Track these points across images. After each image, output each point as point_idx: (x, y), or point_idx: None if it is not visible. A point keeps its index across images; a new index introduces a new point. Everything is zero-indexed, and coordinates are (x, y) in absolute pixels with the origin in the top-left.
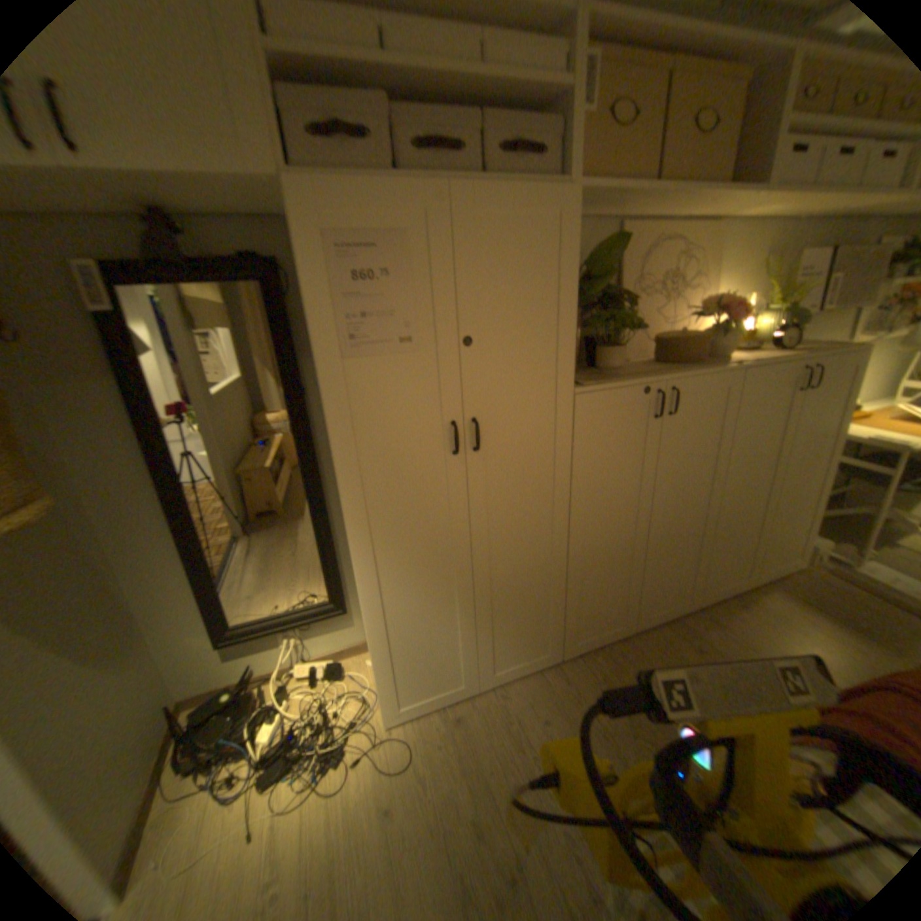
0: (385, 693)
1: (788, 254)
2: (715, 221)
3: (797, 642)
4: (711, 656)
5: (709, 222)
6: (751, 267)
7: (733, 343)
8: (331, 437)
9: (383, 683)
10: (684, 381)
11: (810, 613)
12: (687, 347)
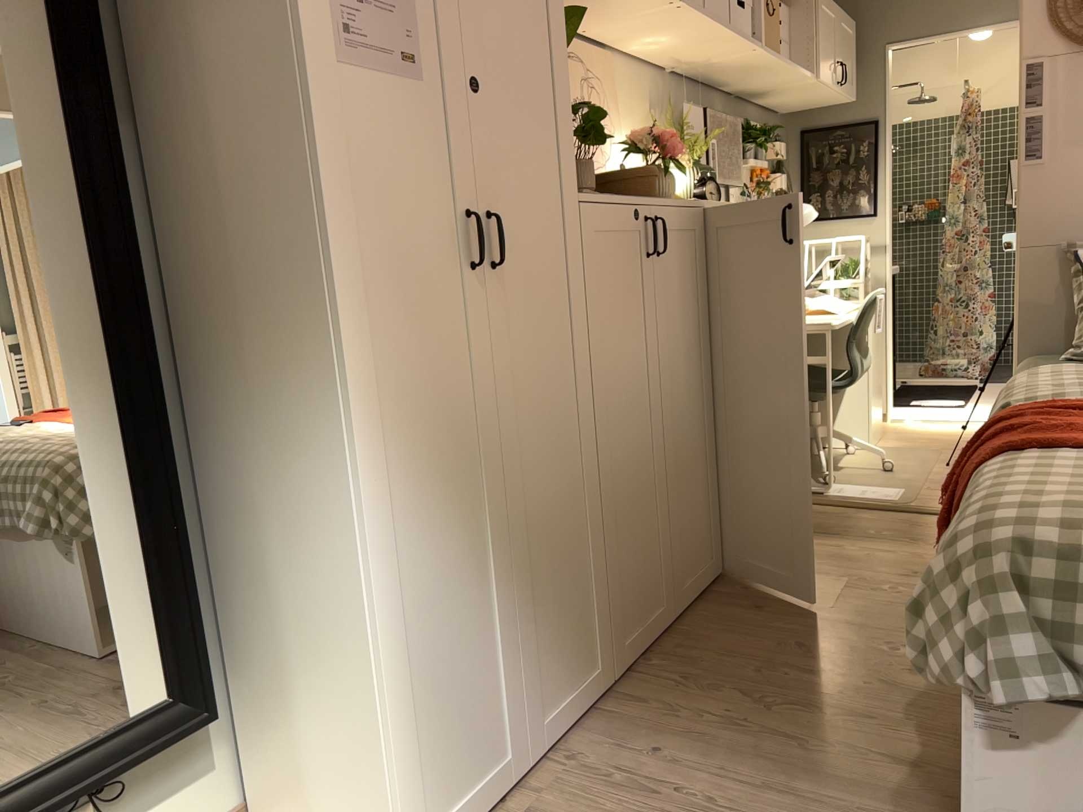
0: (405, 786)
1: (663, 113)
2: (601, 52)
3: (830, 561)
4: (769, 604)
5: (598, 51)
6: (639, 120)
7: (672, 186)
8: (326, 195)
9: (402, 759)
10: (662, 209)
11: (819, 537)
12: (639, 181)
